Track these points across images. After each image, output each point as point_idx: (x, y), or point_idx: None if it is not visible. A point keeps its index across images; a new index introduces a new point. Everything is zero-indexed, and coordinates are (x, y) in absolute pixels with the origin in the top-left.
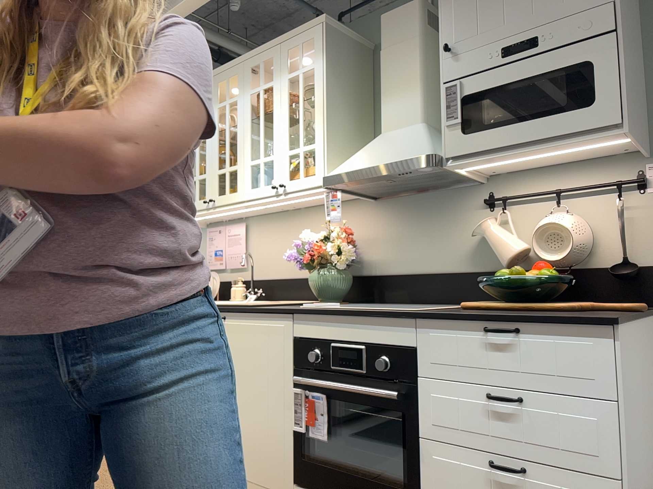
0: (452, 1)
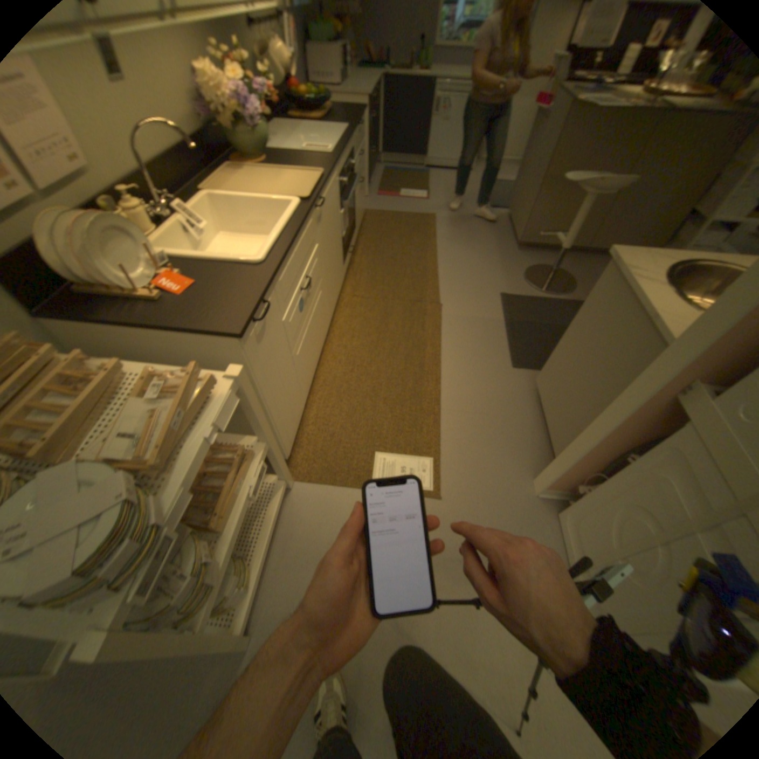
0: None
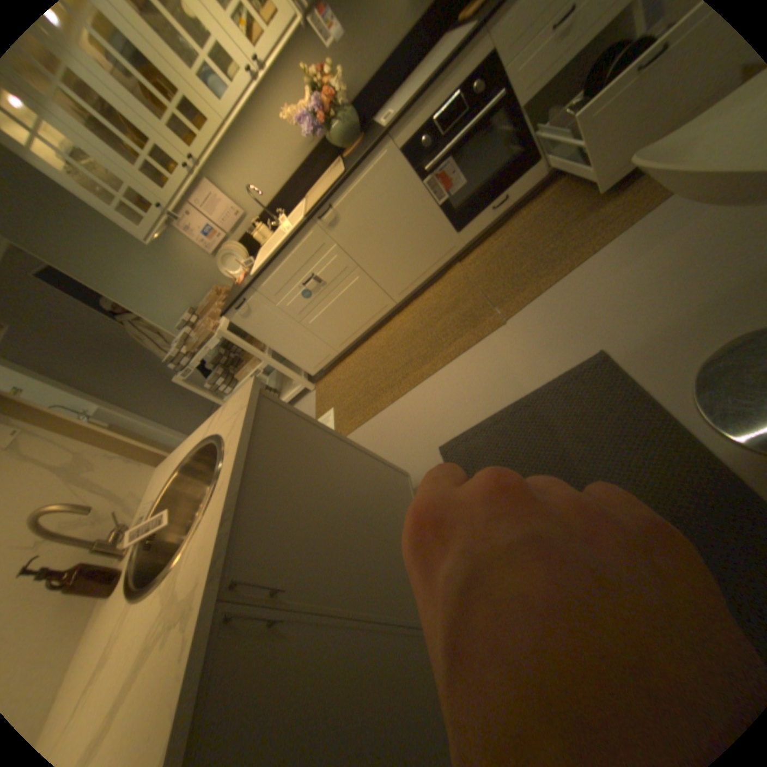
0: None
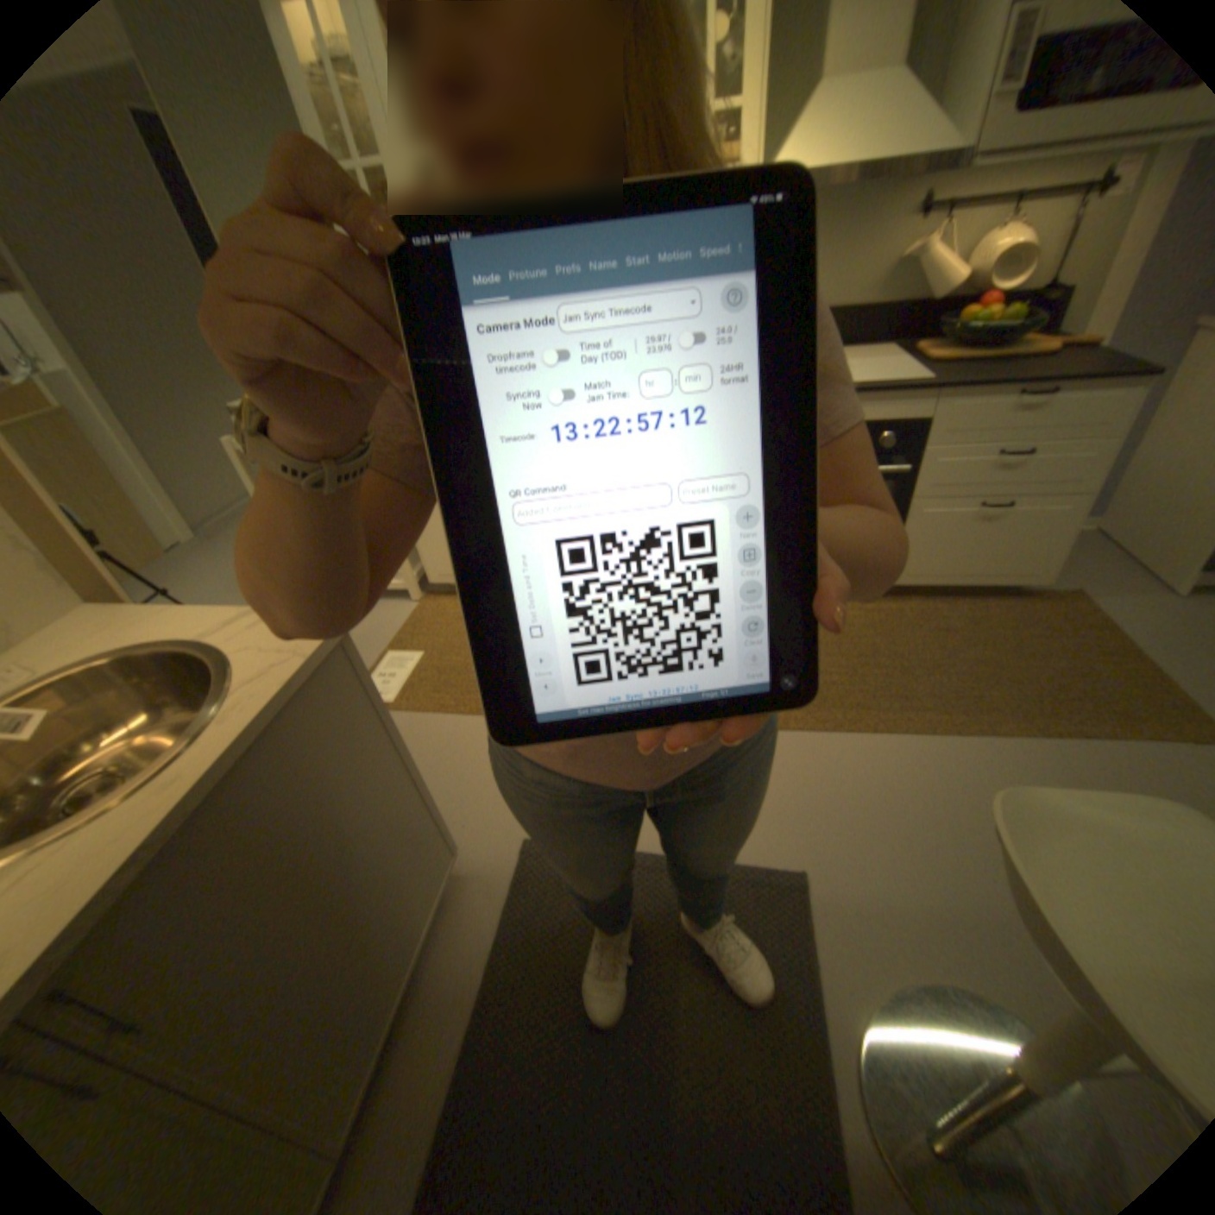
0: None
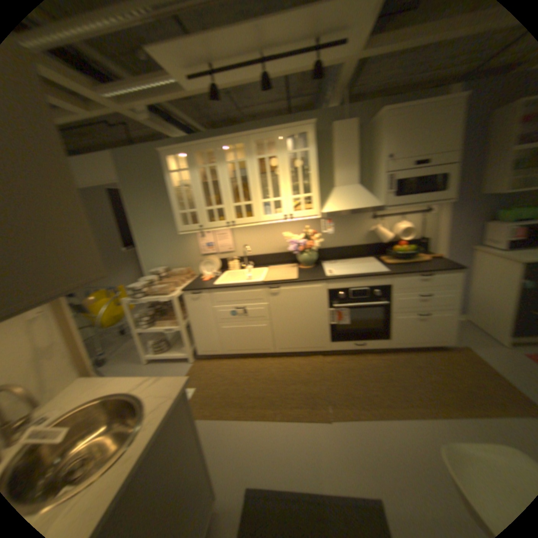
0: (393, 132)
